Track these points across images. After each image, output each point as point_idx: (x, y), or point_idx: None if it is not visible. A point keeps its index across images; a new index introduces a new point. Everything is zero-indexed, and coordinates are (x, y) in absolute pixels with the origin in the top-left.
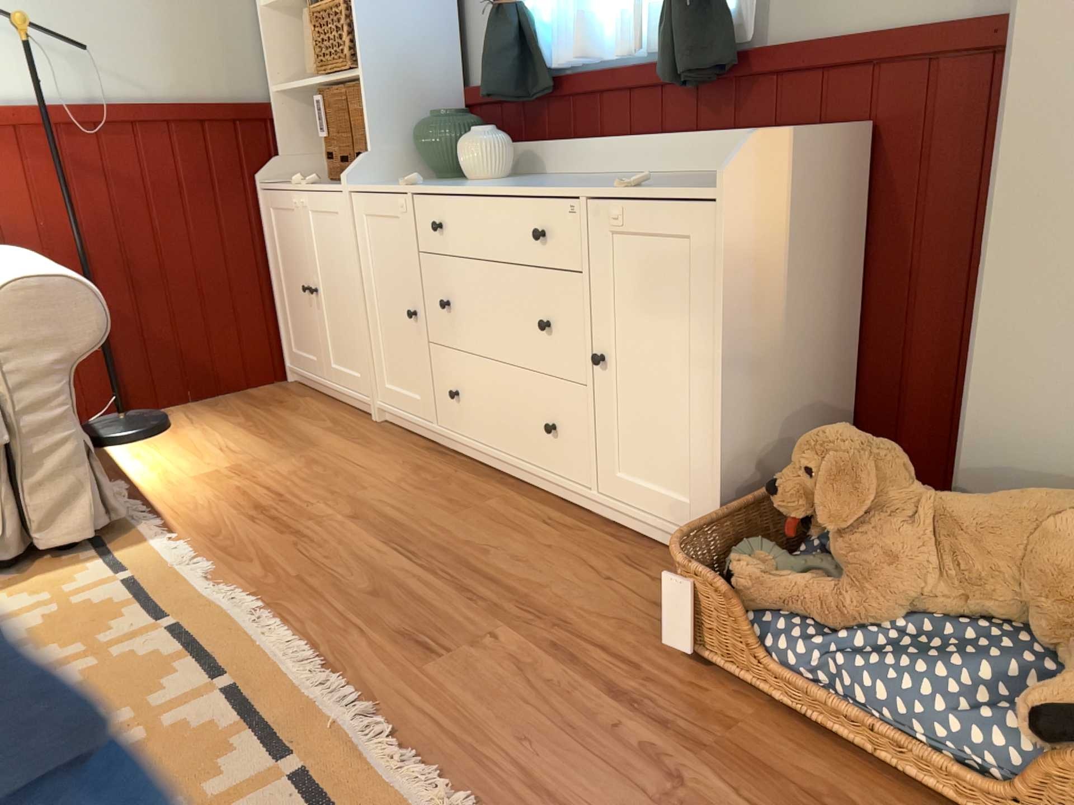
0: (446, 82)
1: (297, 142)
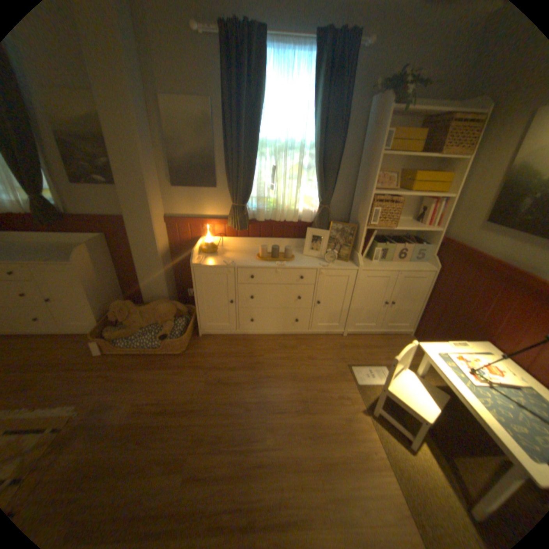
0: None
1: None
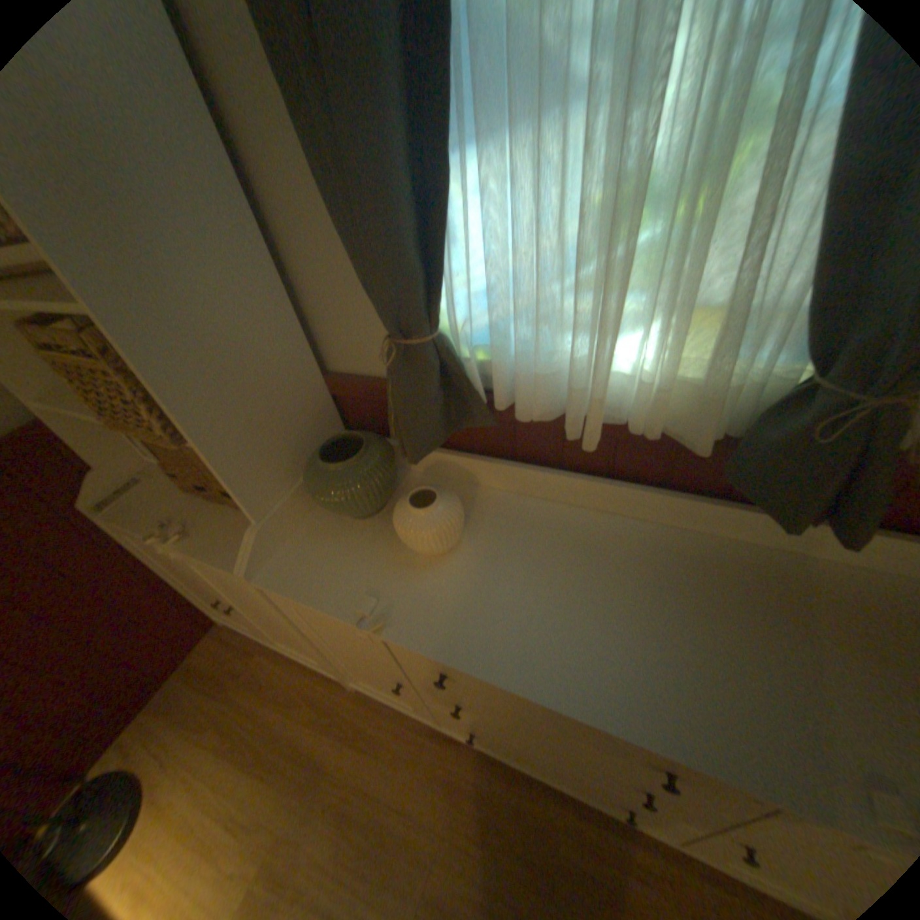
0: (305, 381)
1: (103, 440)
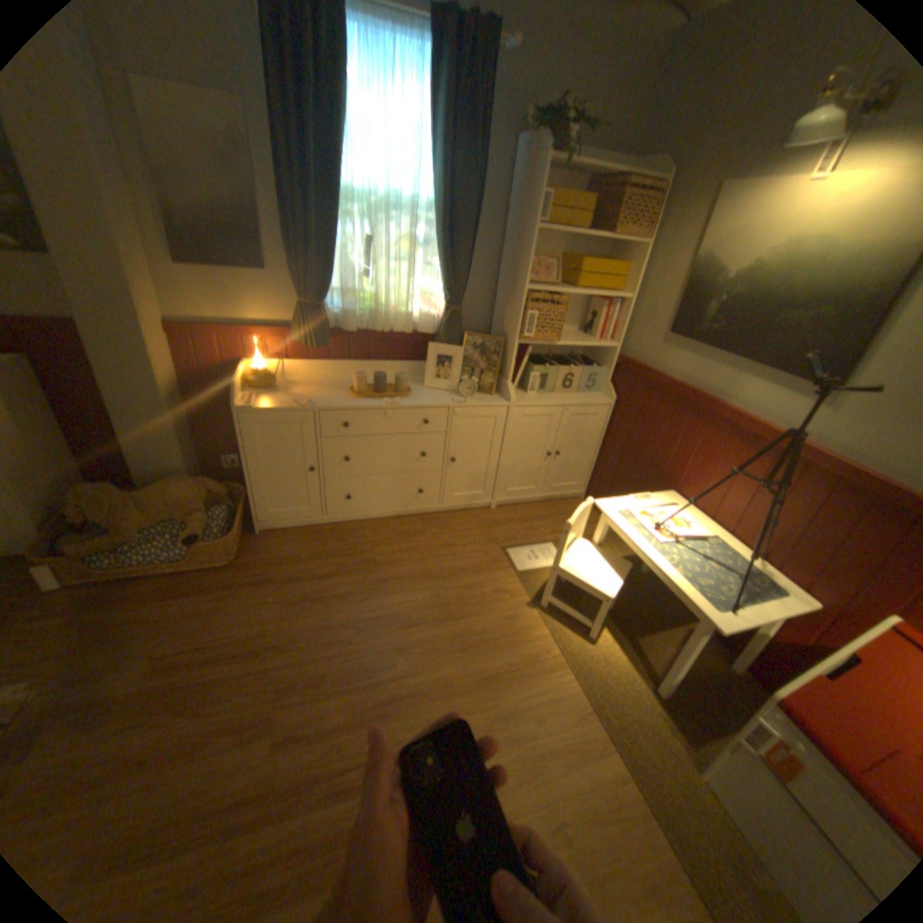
0: None
1: None
